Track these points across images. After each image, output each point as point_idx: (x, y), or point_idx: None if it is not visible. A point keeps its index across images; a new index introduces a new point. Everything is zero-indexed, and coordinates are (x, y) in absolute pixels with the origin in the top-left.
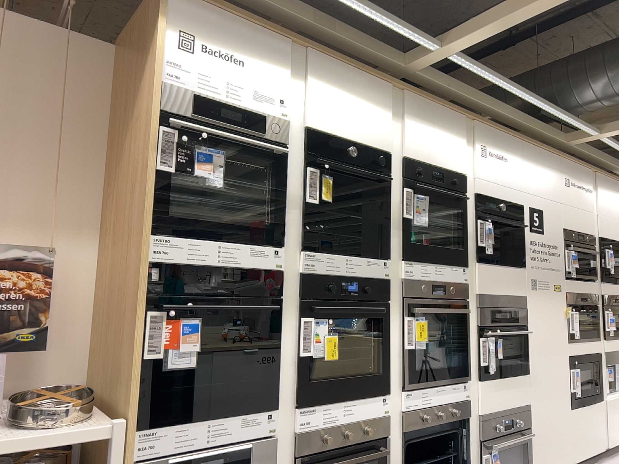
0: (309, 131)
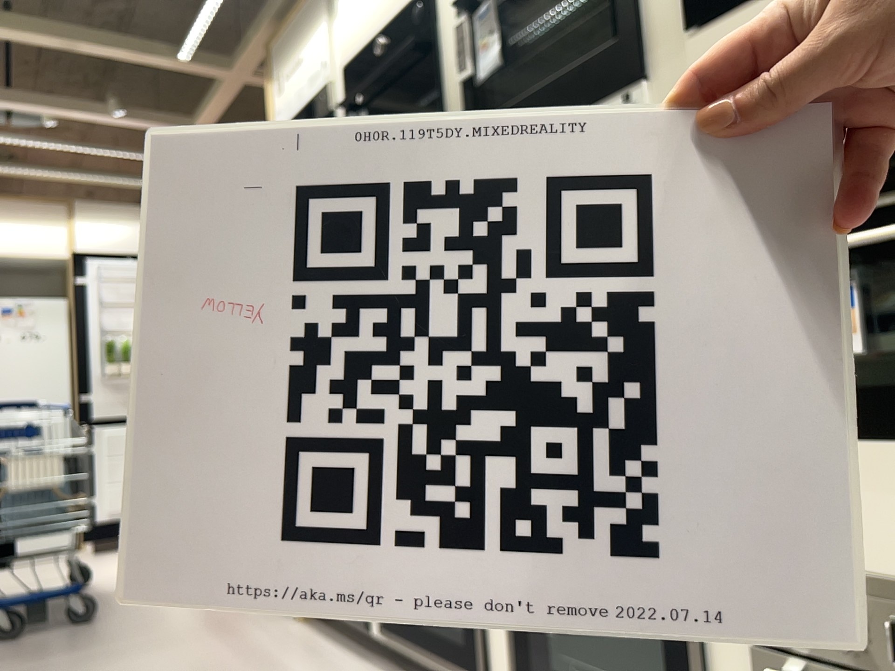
0: (343, 66)
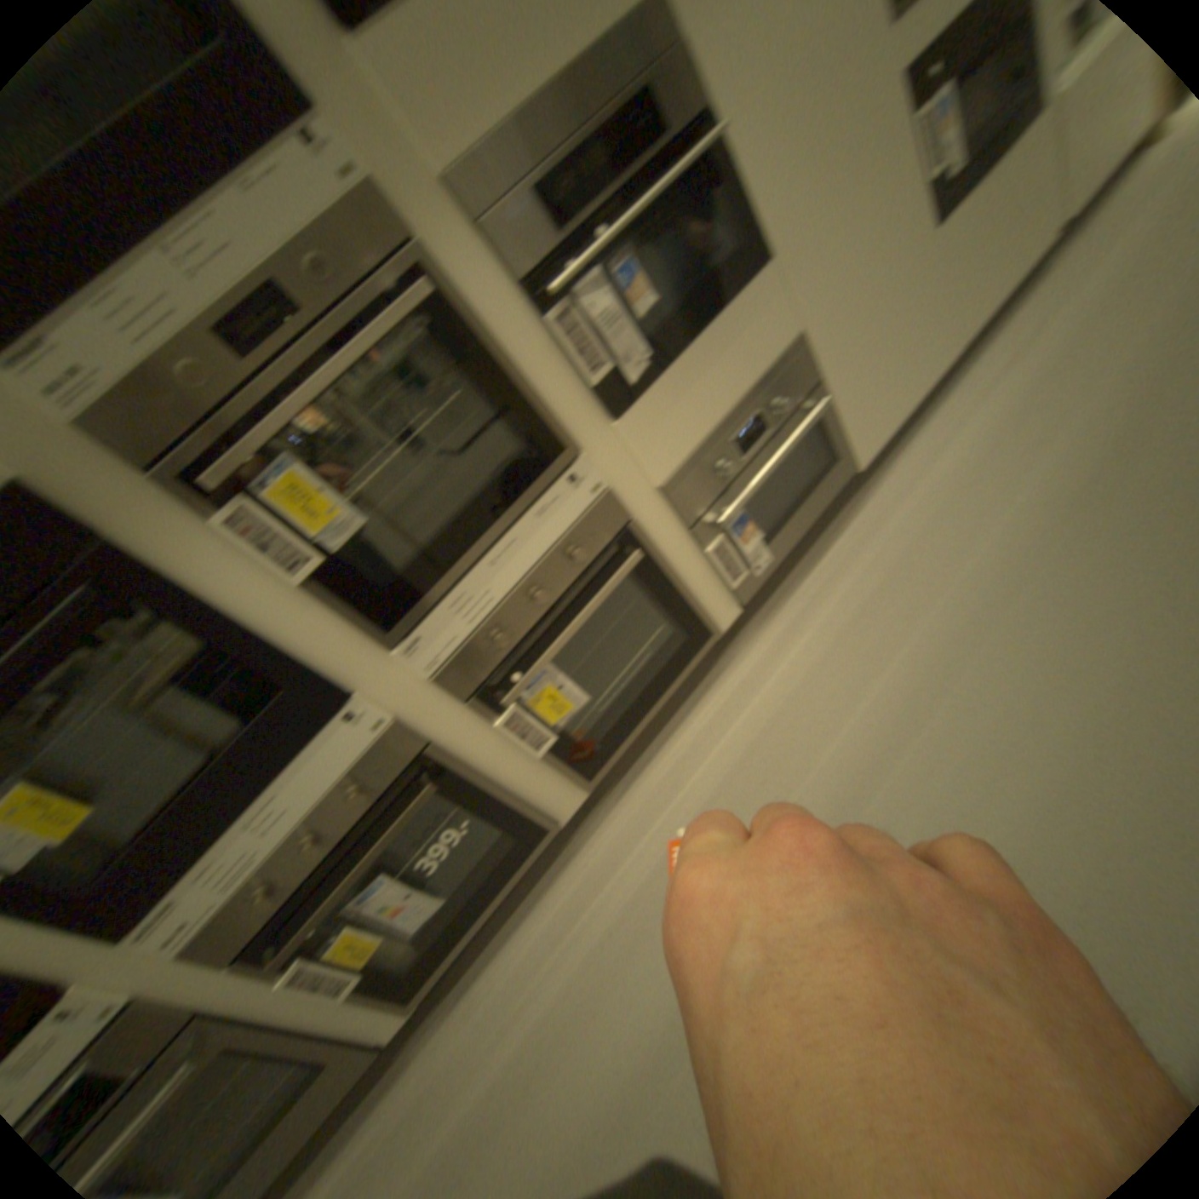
0: None
